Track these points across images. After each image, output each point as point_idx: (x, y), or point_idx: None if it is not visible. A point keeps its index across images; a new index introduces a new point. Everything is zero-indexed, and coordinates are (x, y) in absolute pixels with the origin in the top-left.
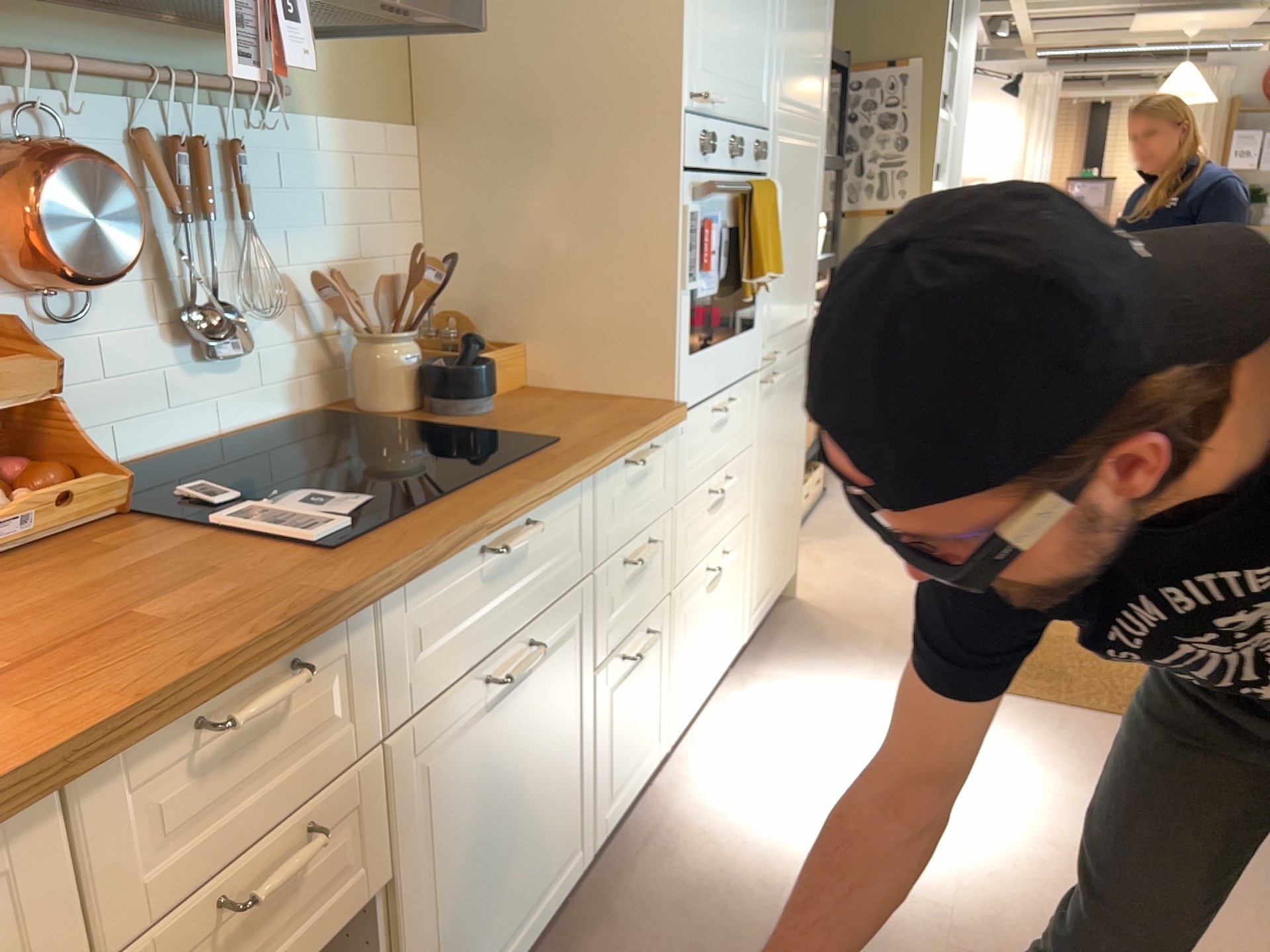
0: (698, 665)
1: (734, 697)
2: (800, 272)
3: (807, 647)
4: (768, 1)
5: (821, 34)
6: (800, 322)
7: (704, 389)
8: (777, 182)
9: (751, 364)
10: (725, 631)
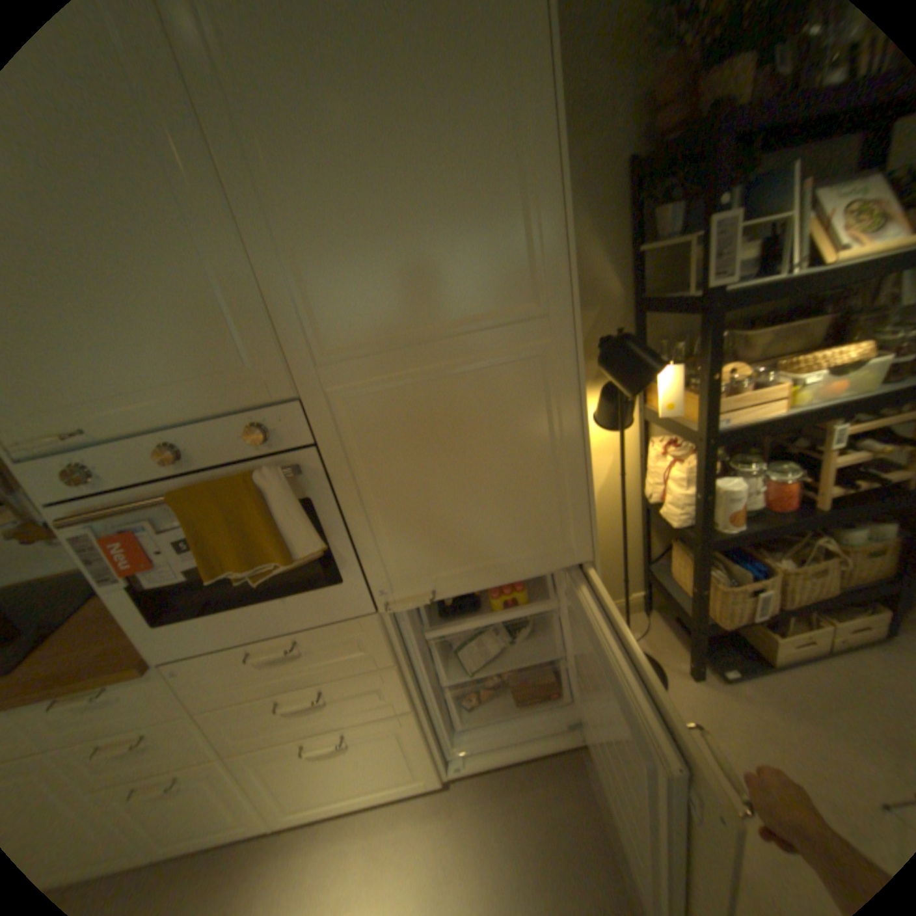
0: (312, 797)
1: (411, 819)
2: (501, 508)
3: (527, 832)
4: (194, 259)
5: (481, 197)
6: (528, 553)
7: (206, 646)
8: (348, 443)
9: (342, 614)
10: (375, 781)
